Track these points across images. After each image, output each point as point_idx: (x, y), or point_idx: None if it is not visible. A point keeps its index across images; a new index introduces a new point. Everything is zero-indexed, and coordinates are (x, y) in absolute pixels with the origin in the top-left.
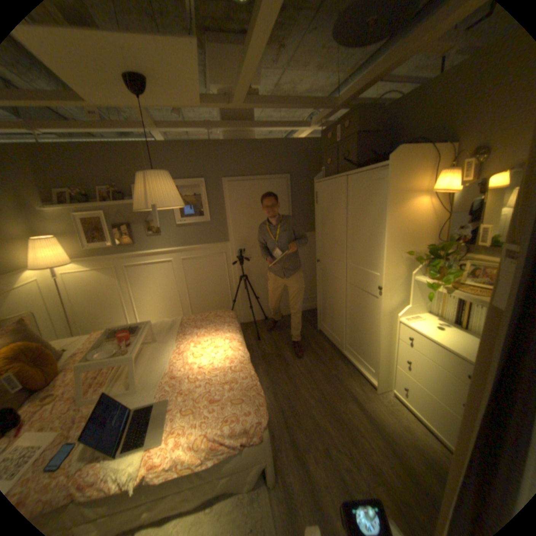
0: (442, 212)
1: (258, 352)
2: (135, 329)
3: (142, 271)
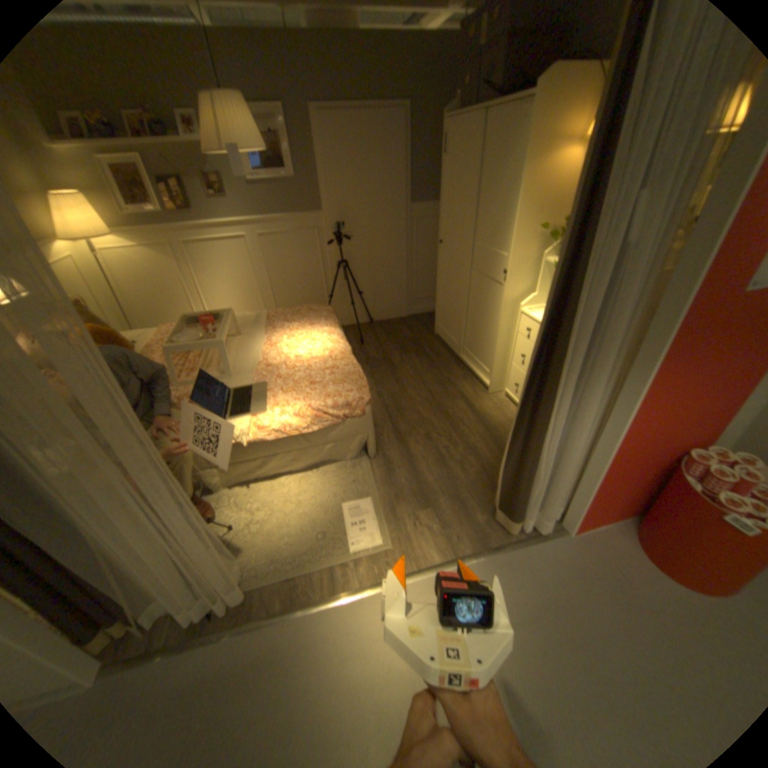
0: None
1: (361, 357)
2: (218, 316)
3: (207, 250)
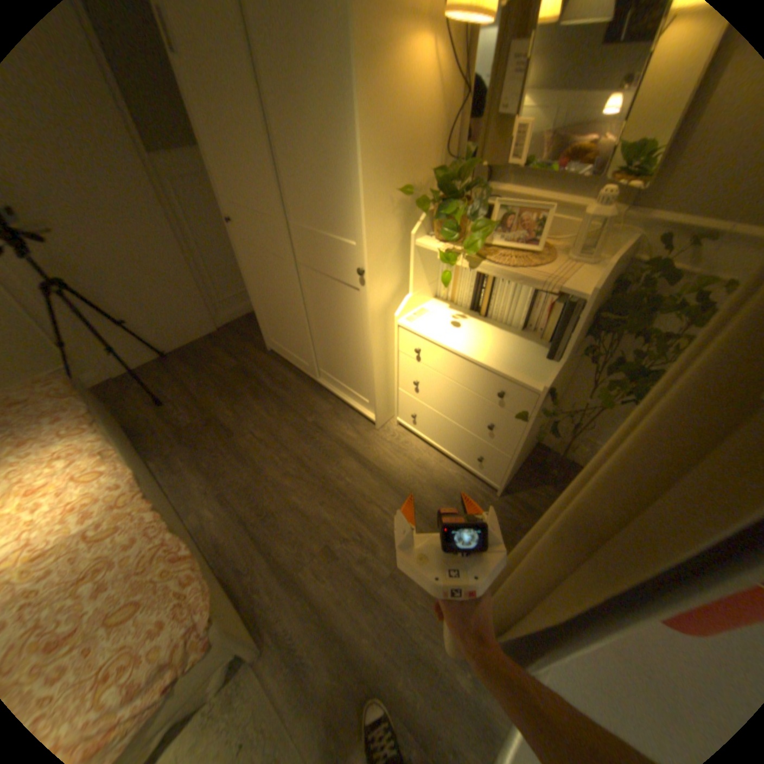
0: (452, 84)
1: (164, 432)
2: None
3: None
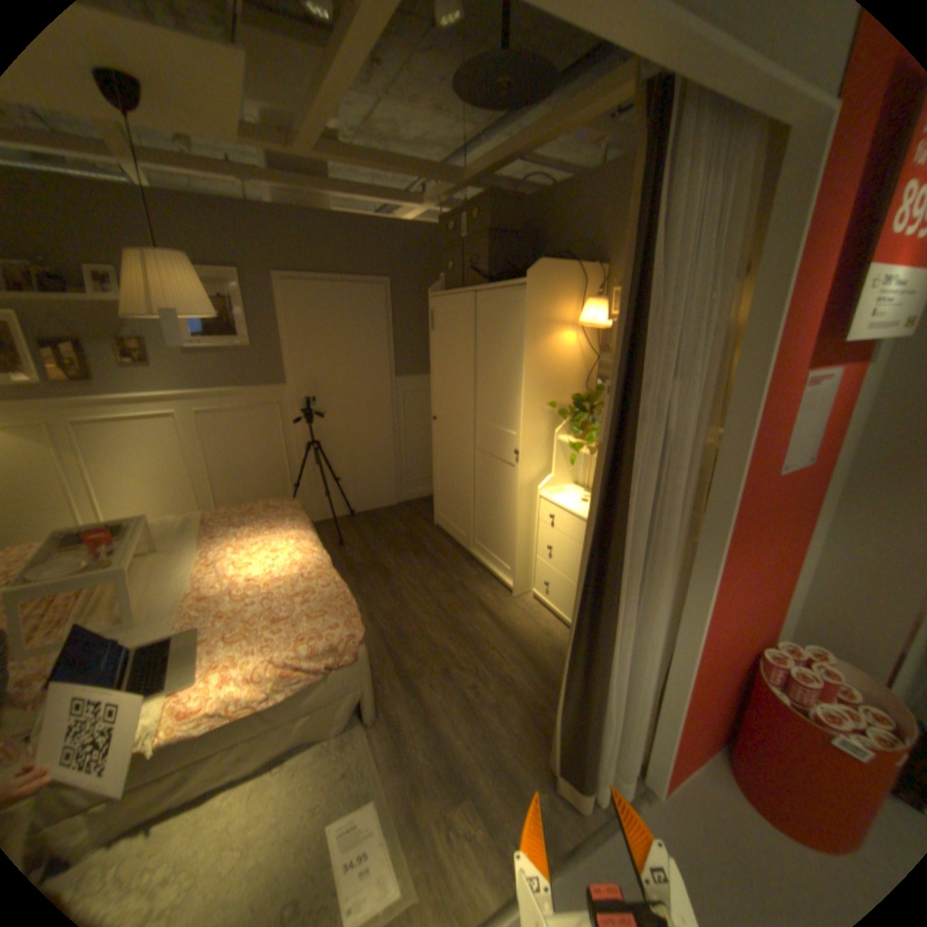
0: (591, 352)
1: (341, 563)
2: (118, 527)
3: (111, 431)
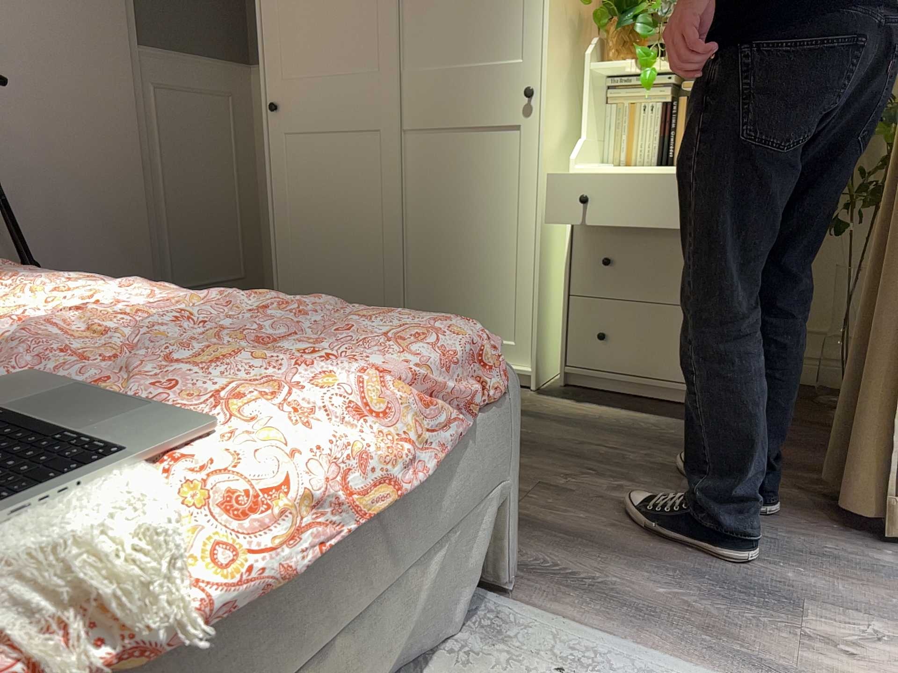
0: None
1: None
2: None
3: None
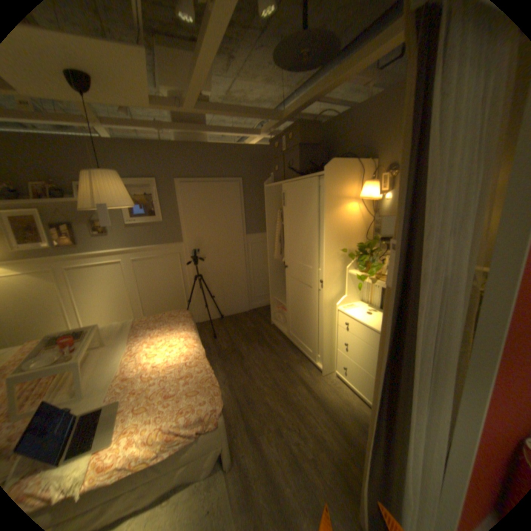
0: (368, 215)
1: (214, 349)
2: (81, 332)
3: (86, 272)
